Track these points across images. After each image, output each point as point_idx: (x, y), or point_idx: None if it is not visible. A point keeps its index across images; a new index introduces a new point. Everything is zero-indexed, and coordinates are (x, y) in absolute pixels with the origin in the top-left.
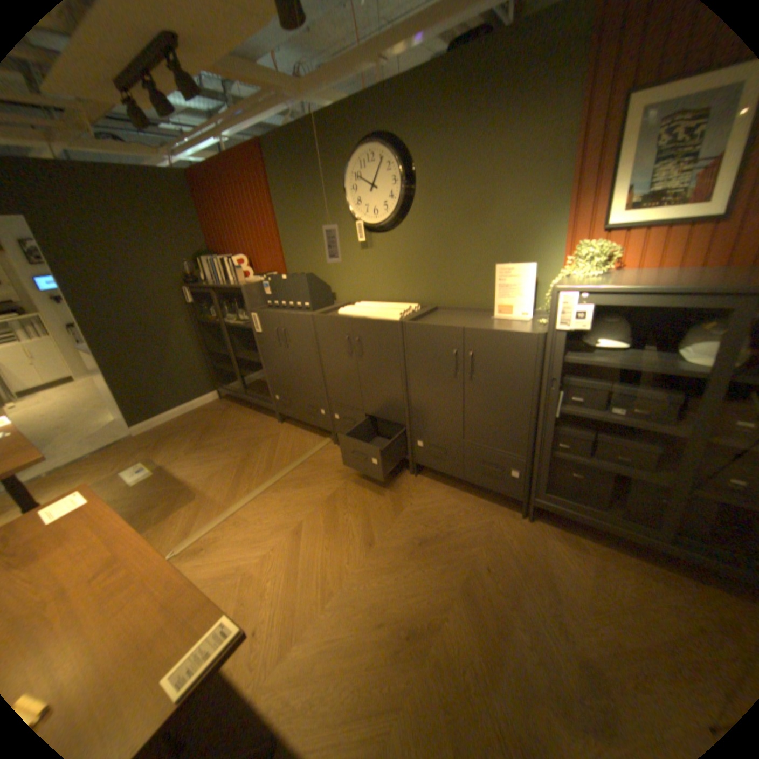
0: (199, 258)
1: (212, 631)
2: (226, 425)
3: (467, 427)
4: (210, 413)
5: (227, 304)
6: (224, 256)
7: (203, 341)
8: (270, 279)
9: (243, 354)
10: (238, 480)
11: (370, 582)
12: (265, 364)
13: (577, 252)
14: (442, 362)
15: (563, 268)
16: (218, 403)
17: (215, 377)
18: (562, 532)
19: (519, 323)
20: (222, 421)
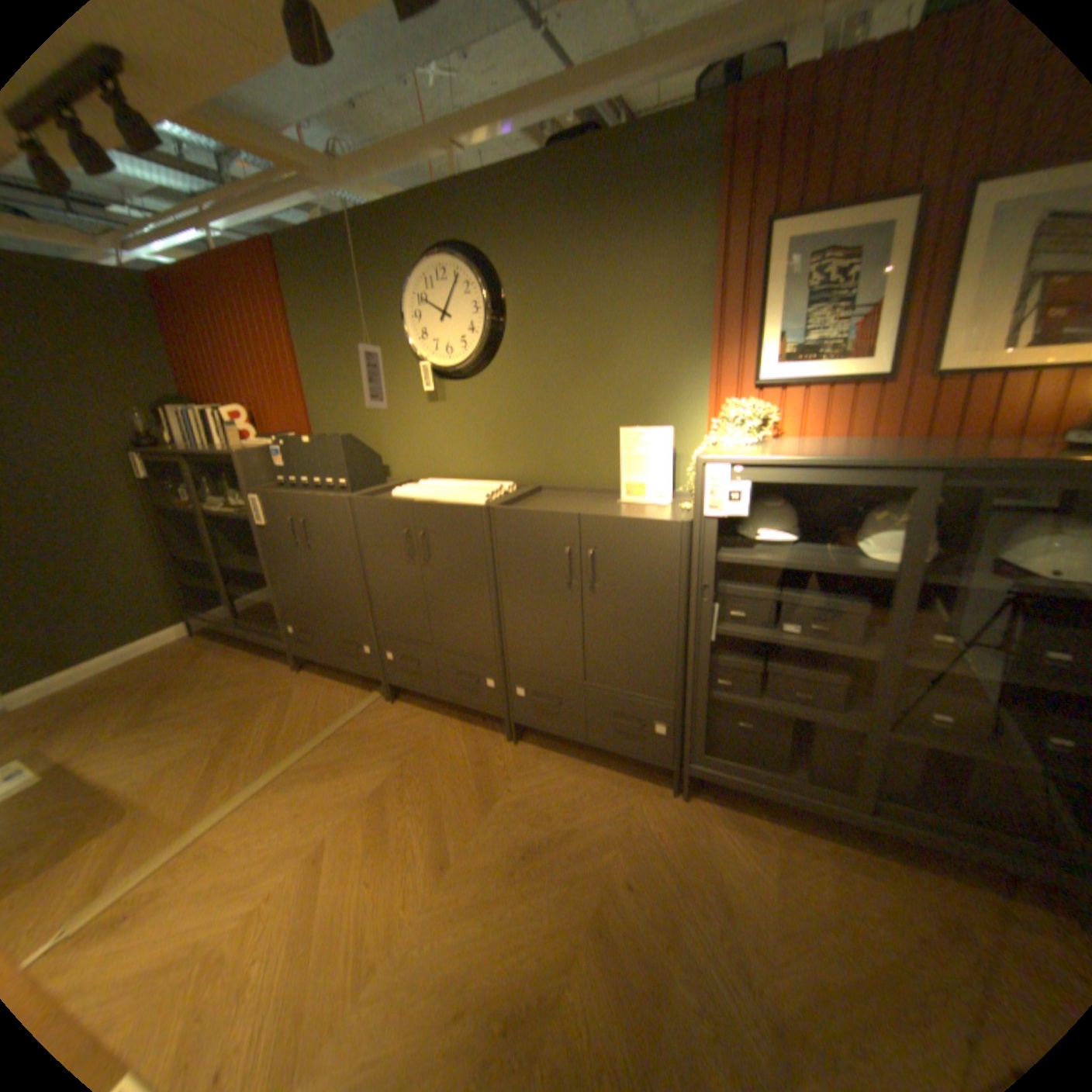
0: (163, 407)
1: None
2: (197, 680)
3: (589, 662)
4: (169, 660)
5: (210, 480)
6: (207, 405)
7: (163, 539)
8: (283, 441)
9: (234, 559)
10: (211, 775)
11: (441, 933)
12: (271, 575)
13: (723, 413)
14: (550, 565)
15: (706, 435)
16: (186, 642)
17: (183, 598)
18: (730, 811)
19: (654, 508)
20: (190, 672)
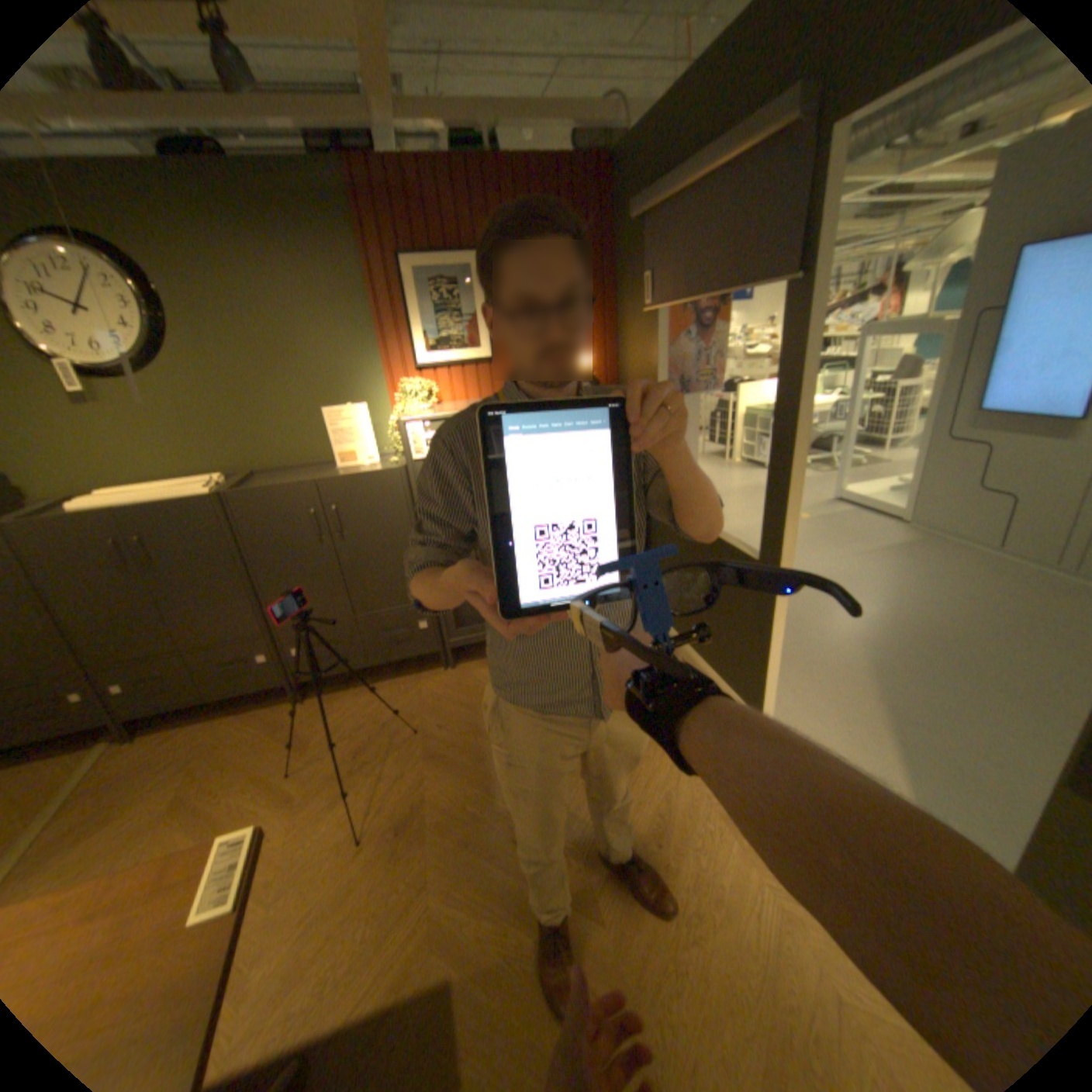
0: None
1: (215, 853)
2: None
3: (356, 597)
4: None
5: None
6: None
7: None
8: None
9: None
10: None
11: (317, 829)
12: None
13: (402, 389)
14: (300, 529)
15: (392, 407)
16: None
17: None
18: (483, 660)
19: (370, 468)
20: None
